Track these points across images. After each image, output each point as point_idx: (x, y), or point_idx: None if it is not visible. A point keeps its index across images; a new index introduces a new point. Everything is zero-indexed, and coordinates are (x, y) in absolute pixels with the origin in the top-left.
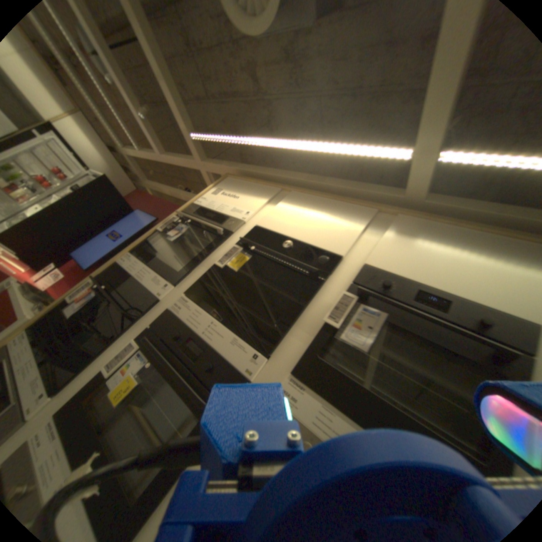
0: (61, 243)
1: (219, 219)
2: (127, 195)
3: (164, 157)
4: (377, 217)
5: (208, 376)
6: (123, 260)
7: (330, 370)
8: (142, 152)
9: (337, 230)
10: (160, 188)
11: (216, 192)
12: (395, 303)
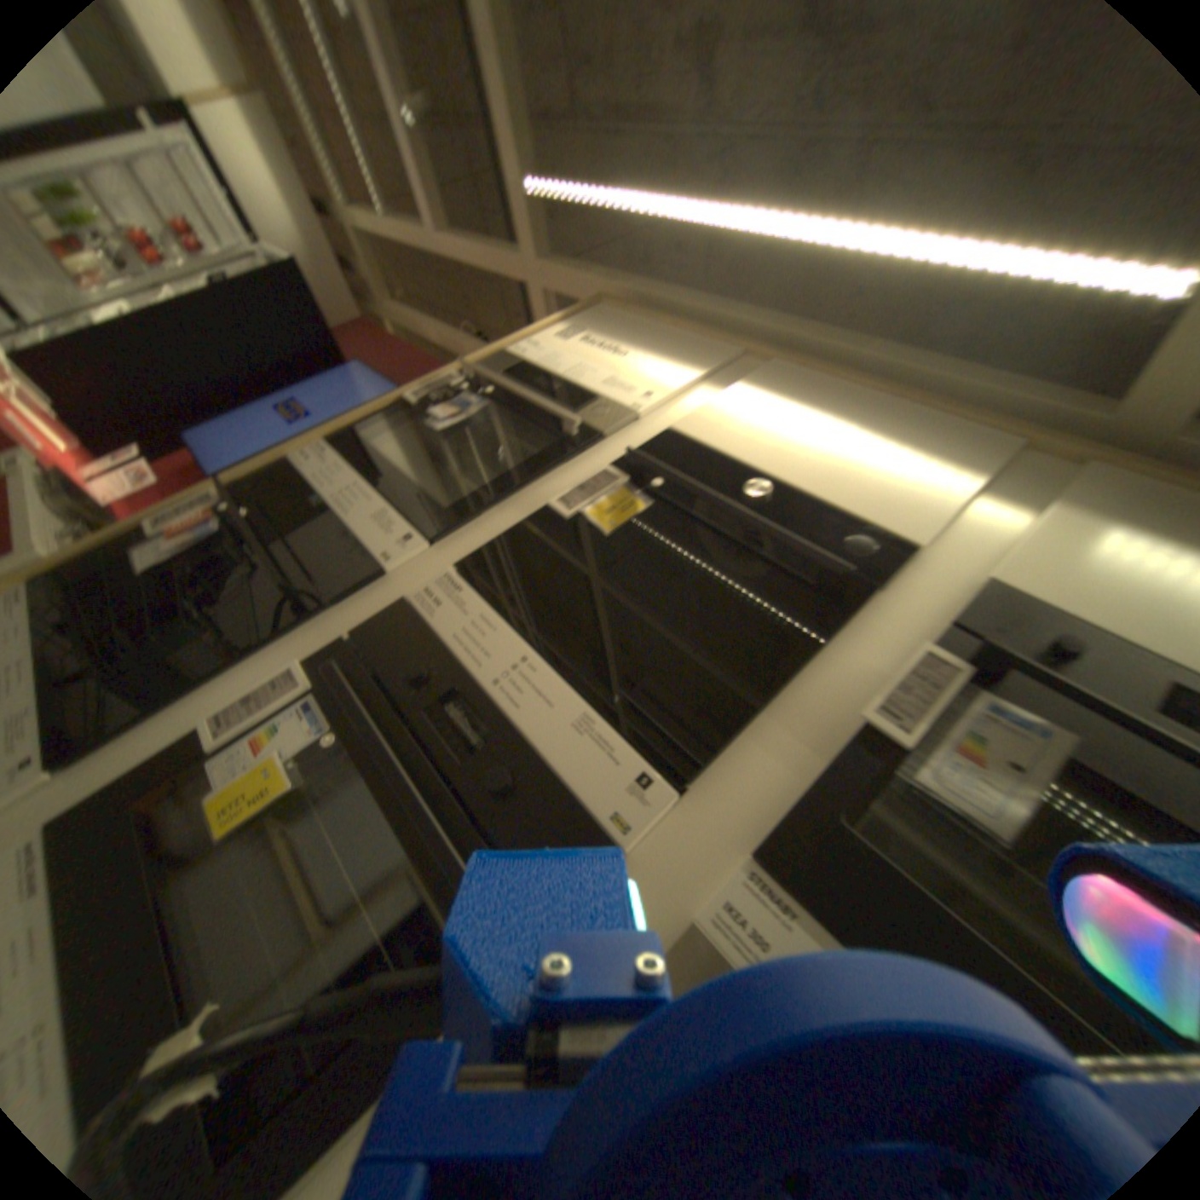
0: (167, 408)
1: (571, 399)
2: (337, 330)
3: (445, 242)
4: (1021, 462)
5: (498, 811)
6: (308, 458)
7: (882, 872)
8: (392, 225)
9: (903, 477)
10: (418, 327)
11: (567, 337)
12: (1108, 708)
